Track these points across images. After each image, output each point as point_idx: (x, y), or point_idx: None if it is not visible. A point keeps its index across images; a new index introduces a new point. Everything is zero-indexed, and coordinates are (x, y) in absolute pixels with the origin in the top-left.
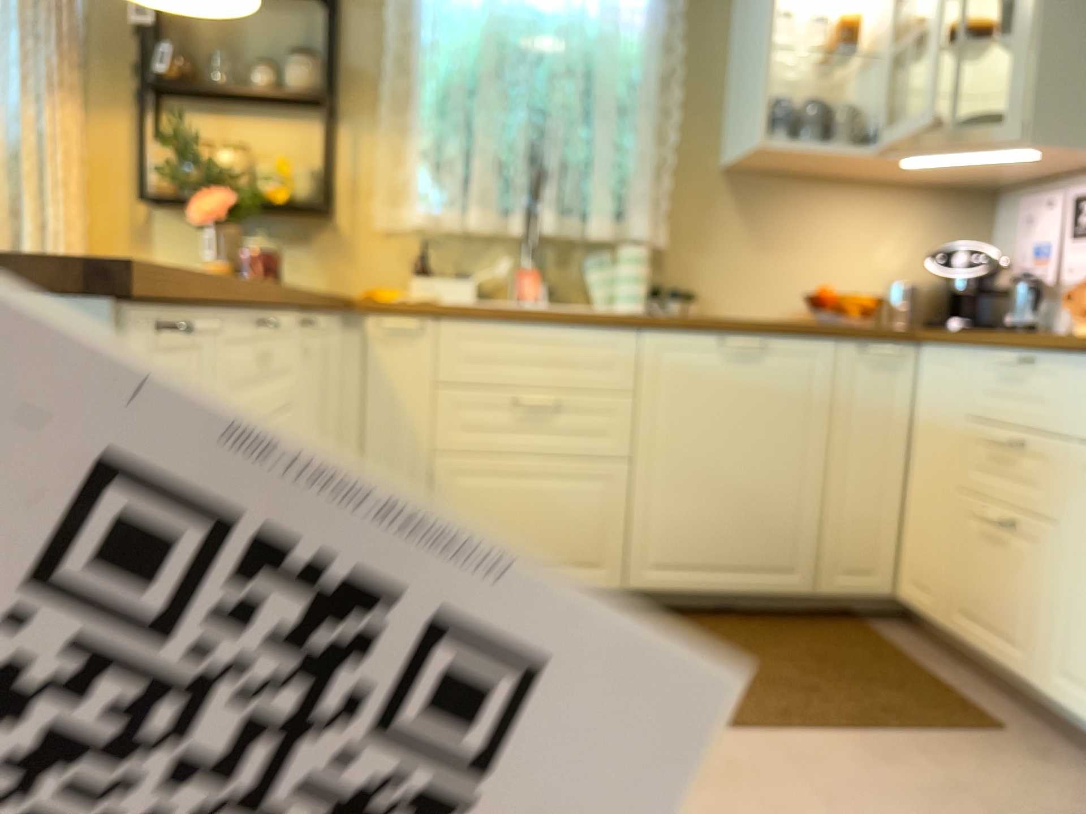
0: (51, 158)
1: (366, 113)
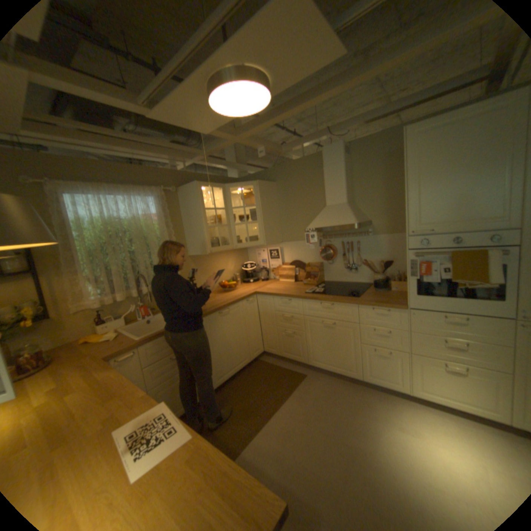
0: None
1: (49, 271)
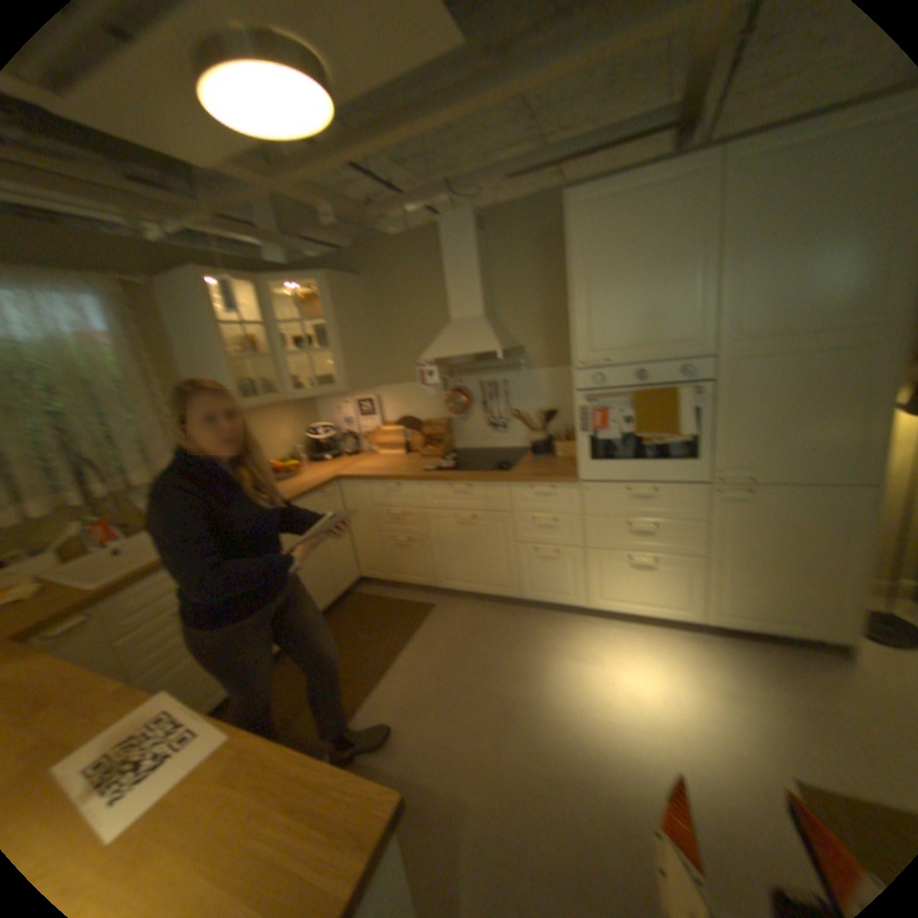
0: None
1: None
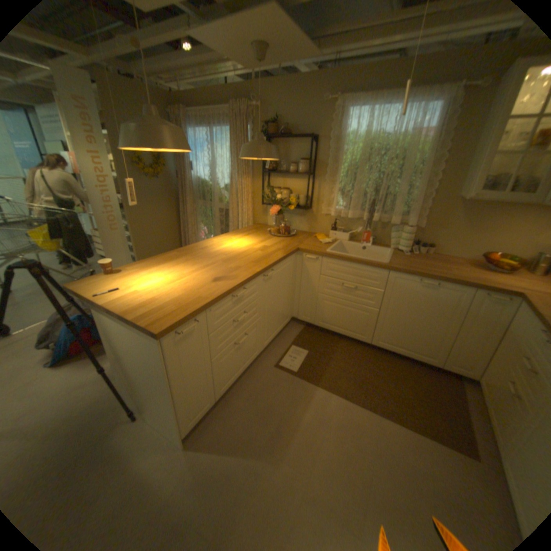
0: (242, 193)
1: (322, 176)
